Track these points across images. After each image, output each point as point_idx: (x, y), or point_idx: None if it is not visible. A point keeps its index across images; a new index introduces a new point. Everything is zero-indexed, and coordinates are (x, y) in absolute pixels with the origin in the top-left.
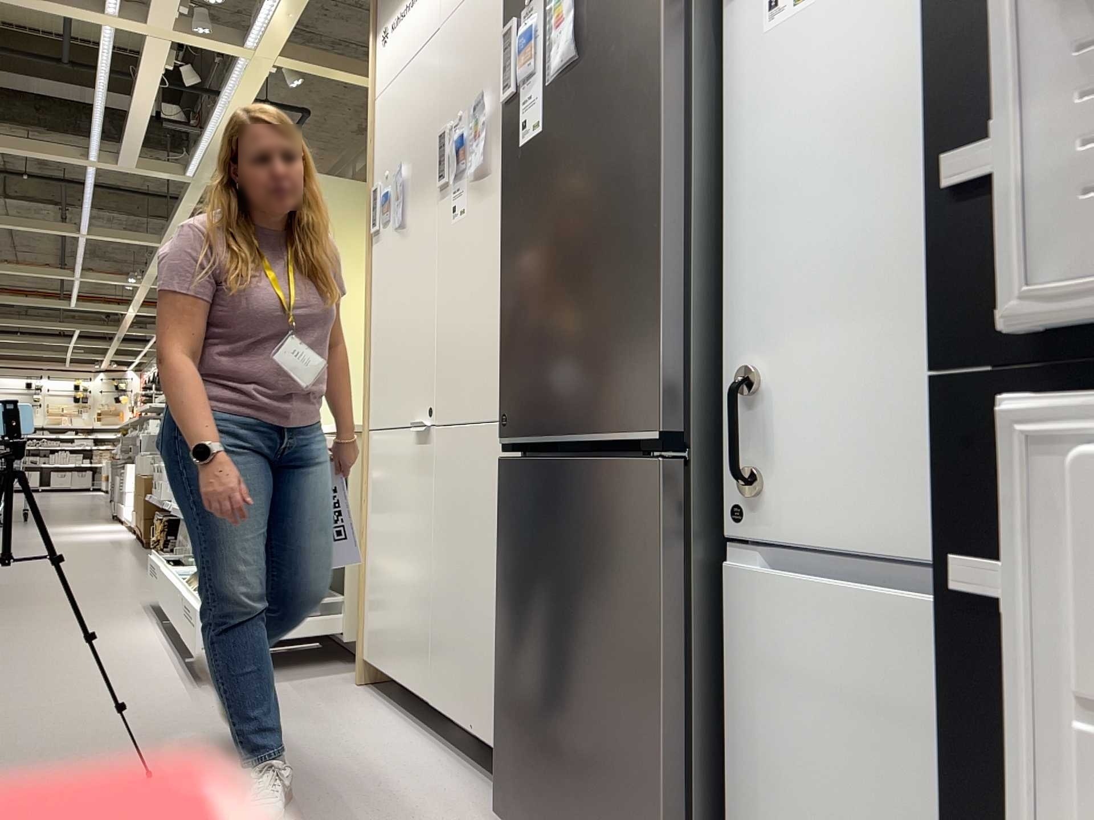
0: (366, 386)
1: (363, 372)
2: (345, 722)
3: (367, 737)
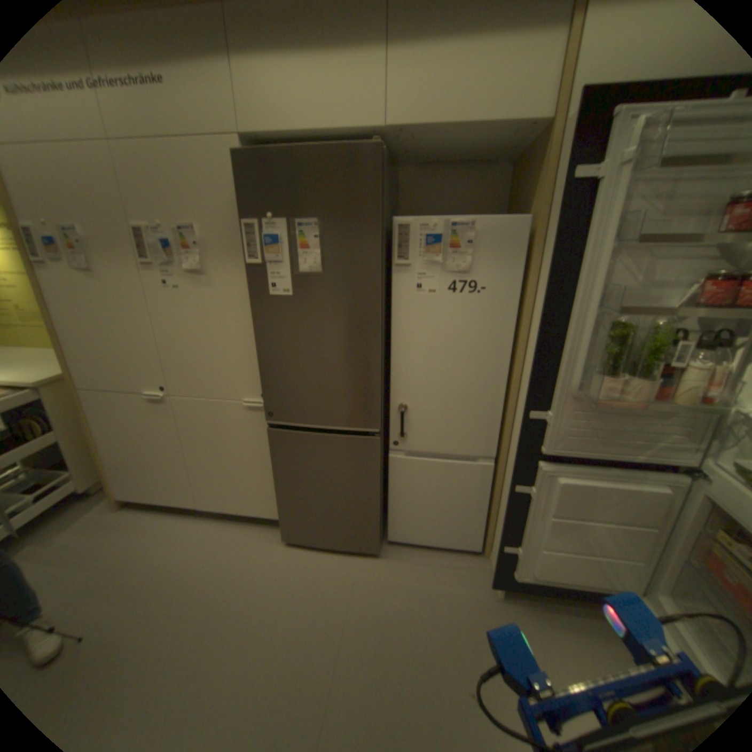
0: (65, 363)
1: (57, 354)
2: (143, 536)
3: (168, 537)
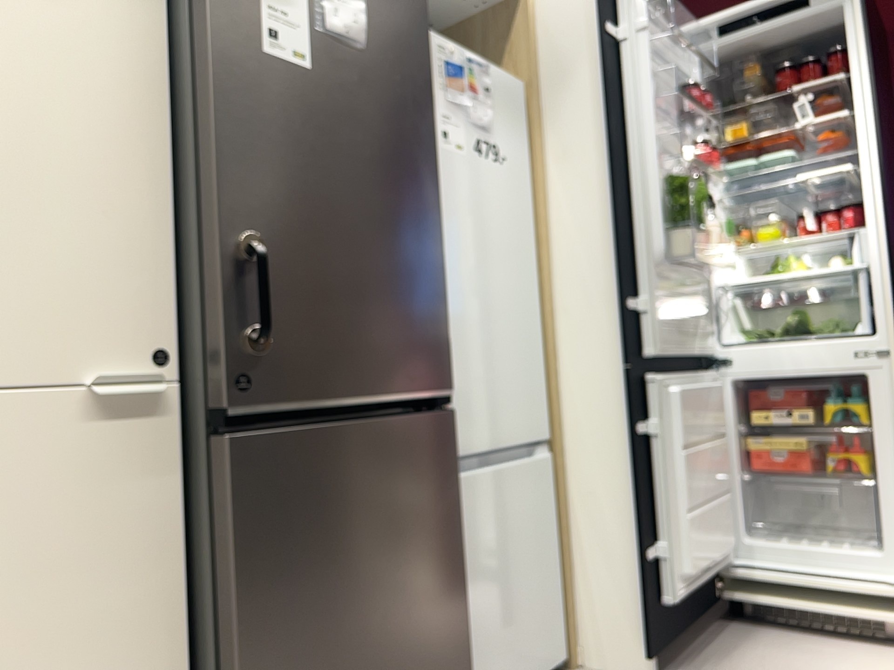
0: None
1: None
2: None
3: None
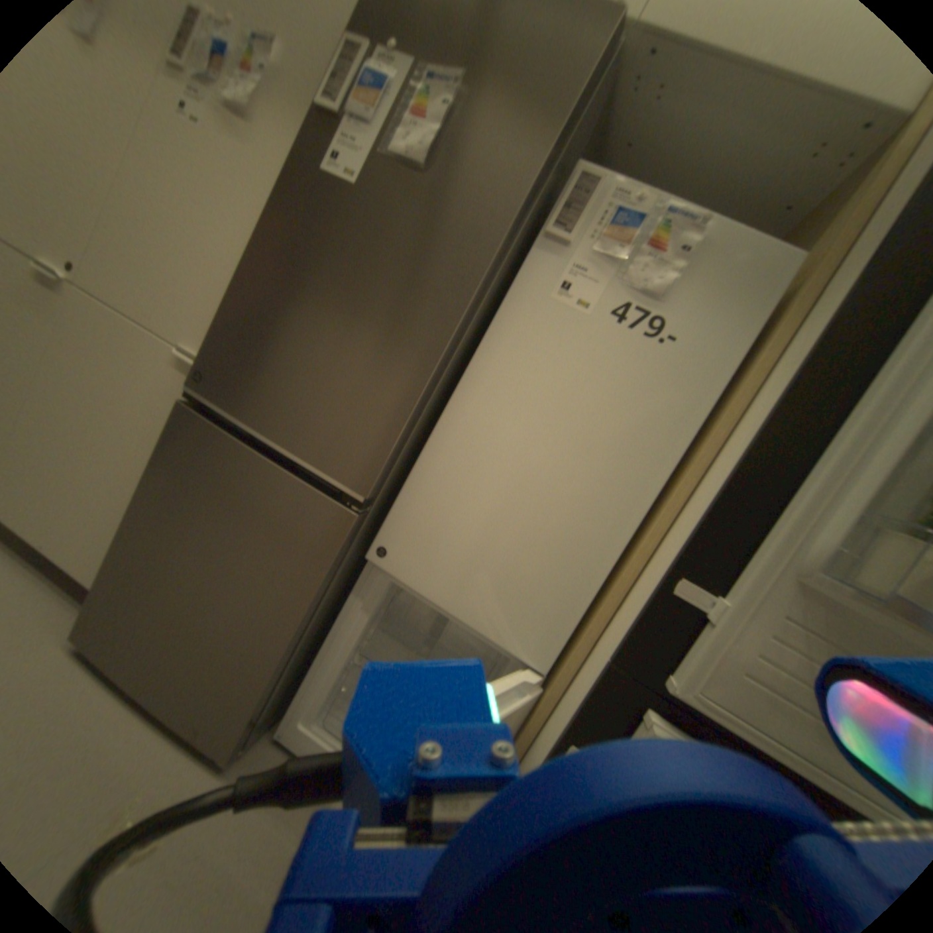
0: None
1: None
2: None
3: None
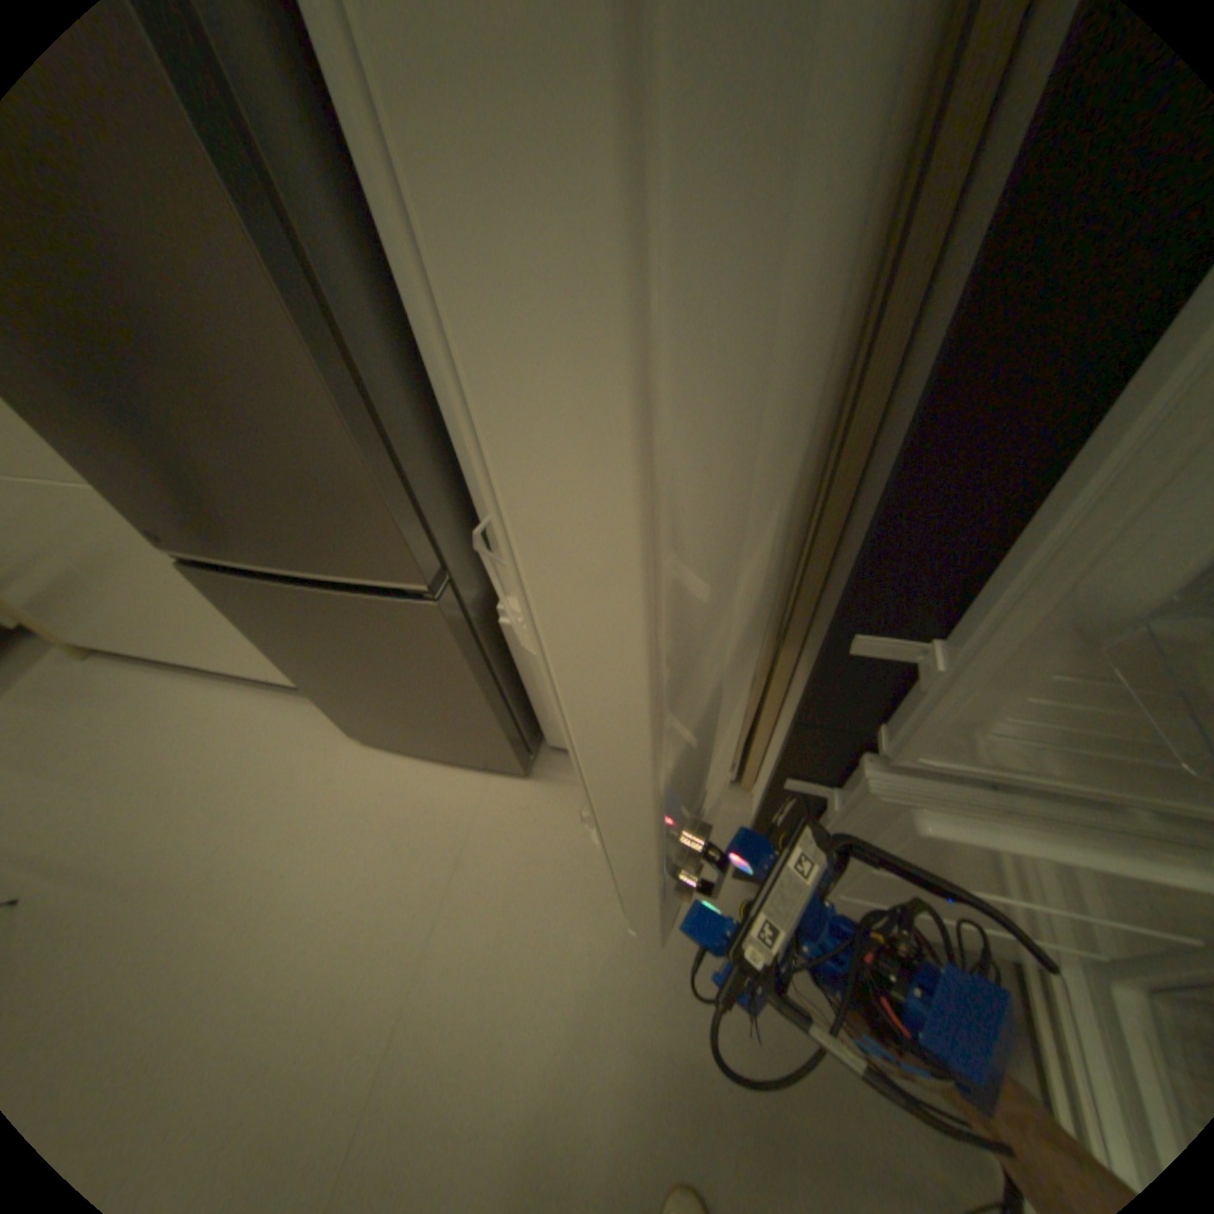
0: None
1: None
2: (122, 712)
3: (162, 716)
